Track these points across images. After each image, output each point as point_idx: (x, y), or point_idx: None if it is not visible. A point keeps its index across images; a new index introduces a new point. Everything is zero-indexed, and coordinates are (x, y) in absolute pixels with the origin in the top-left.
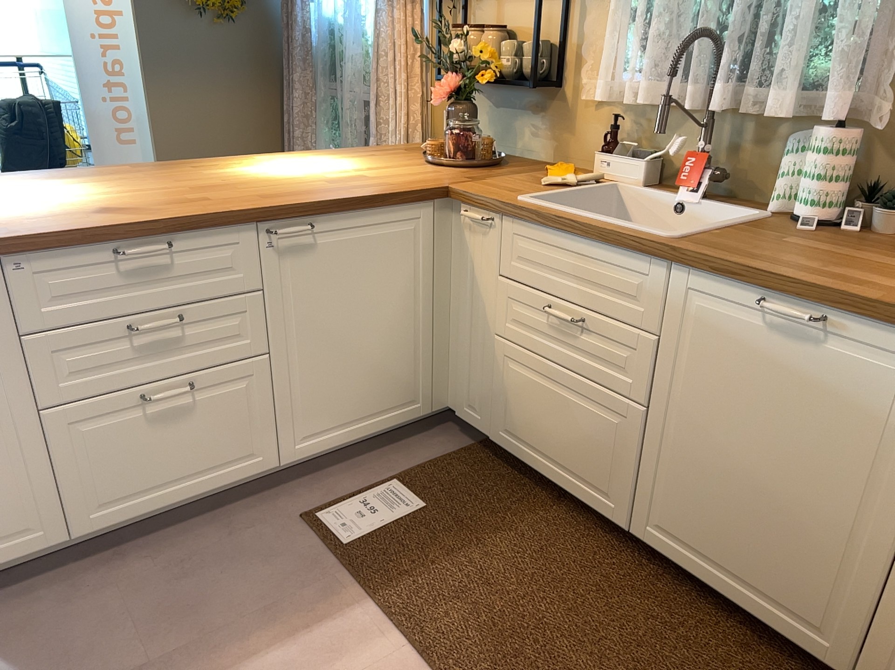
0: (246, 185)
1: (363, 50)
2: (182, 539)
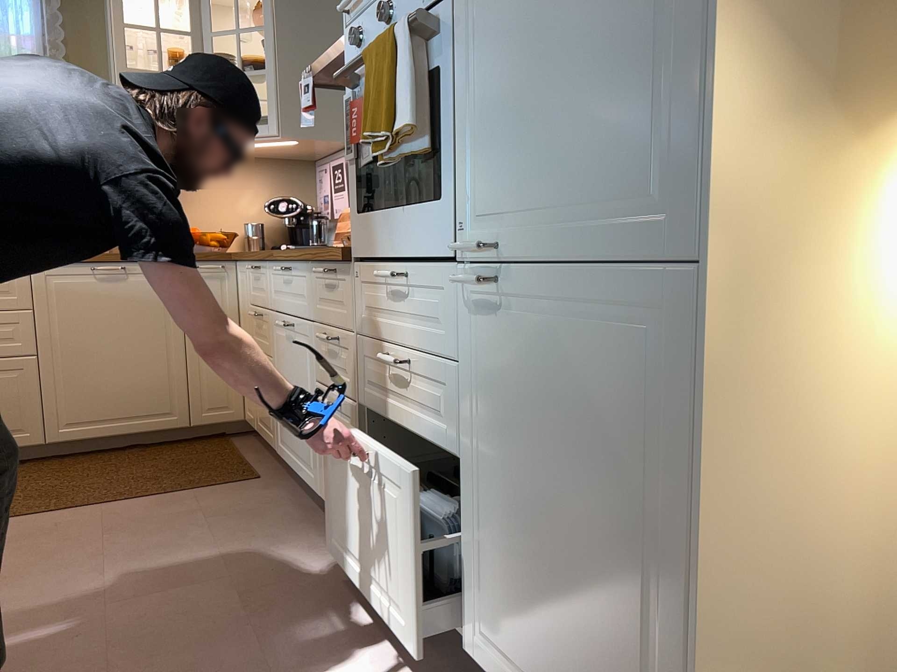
0: None
1: None
2: None
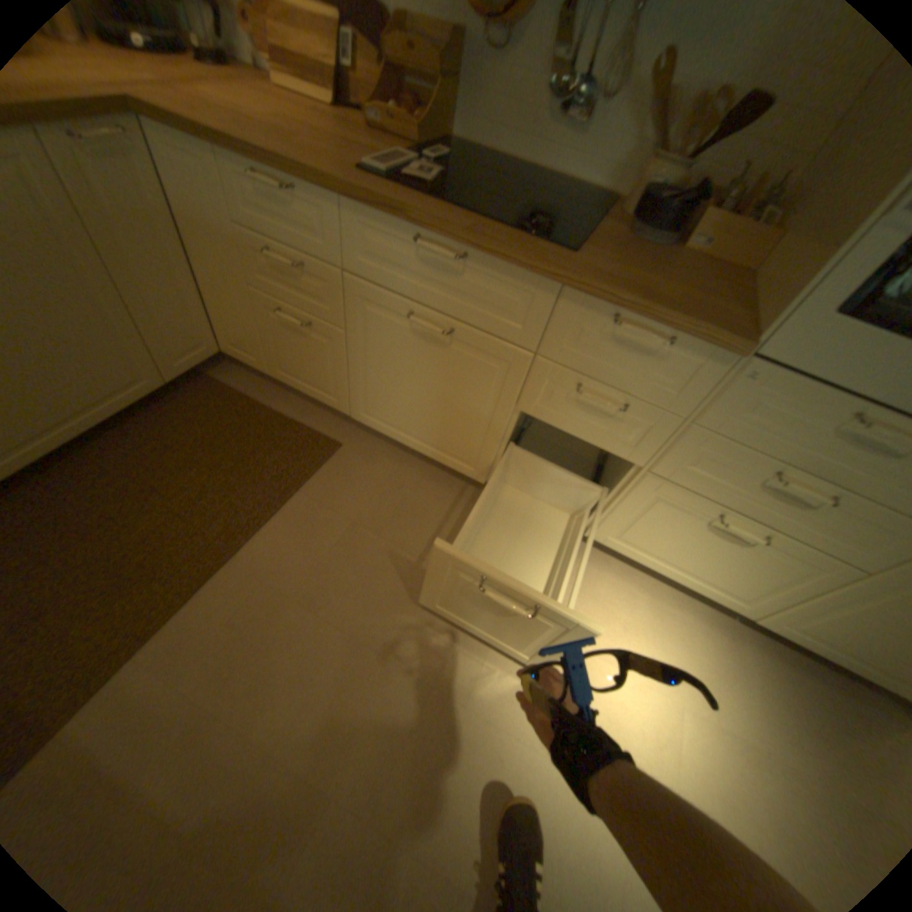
0: None
1: None
2: None
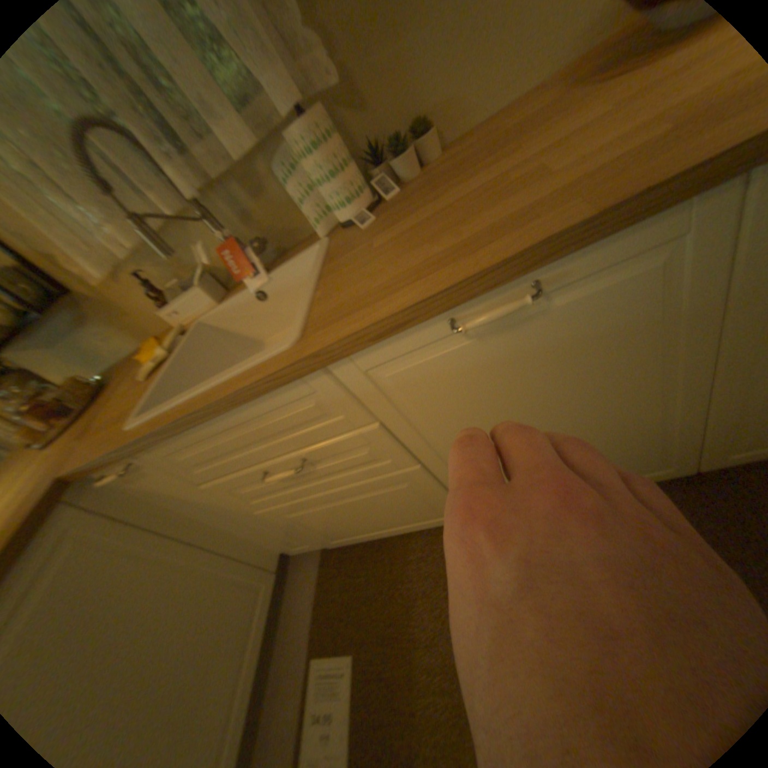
0: None
1: None
2: None
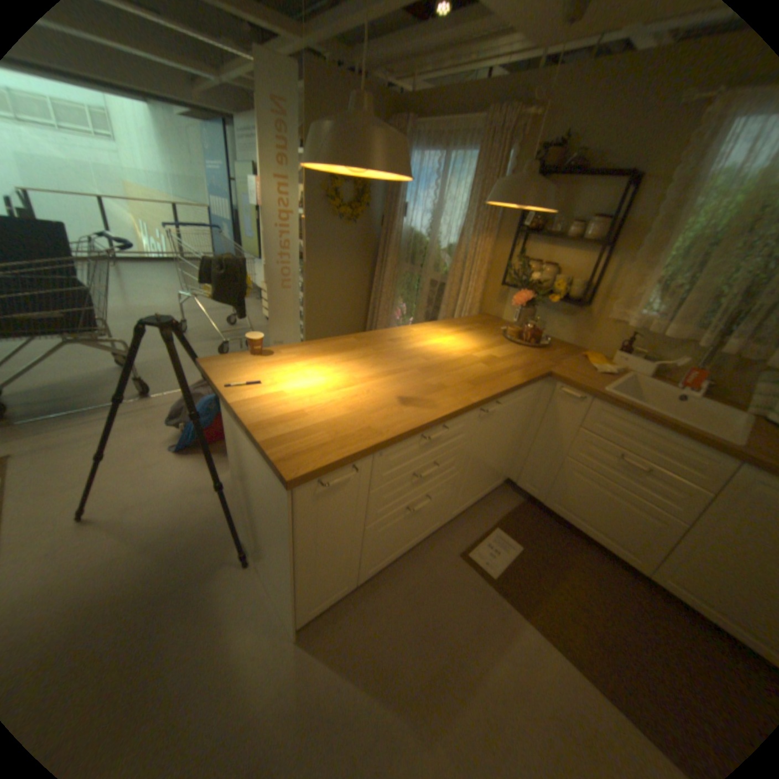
0: (444, 366)
1: (439, 252)
2: (404, 576)
